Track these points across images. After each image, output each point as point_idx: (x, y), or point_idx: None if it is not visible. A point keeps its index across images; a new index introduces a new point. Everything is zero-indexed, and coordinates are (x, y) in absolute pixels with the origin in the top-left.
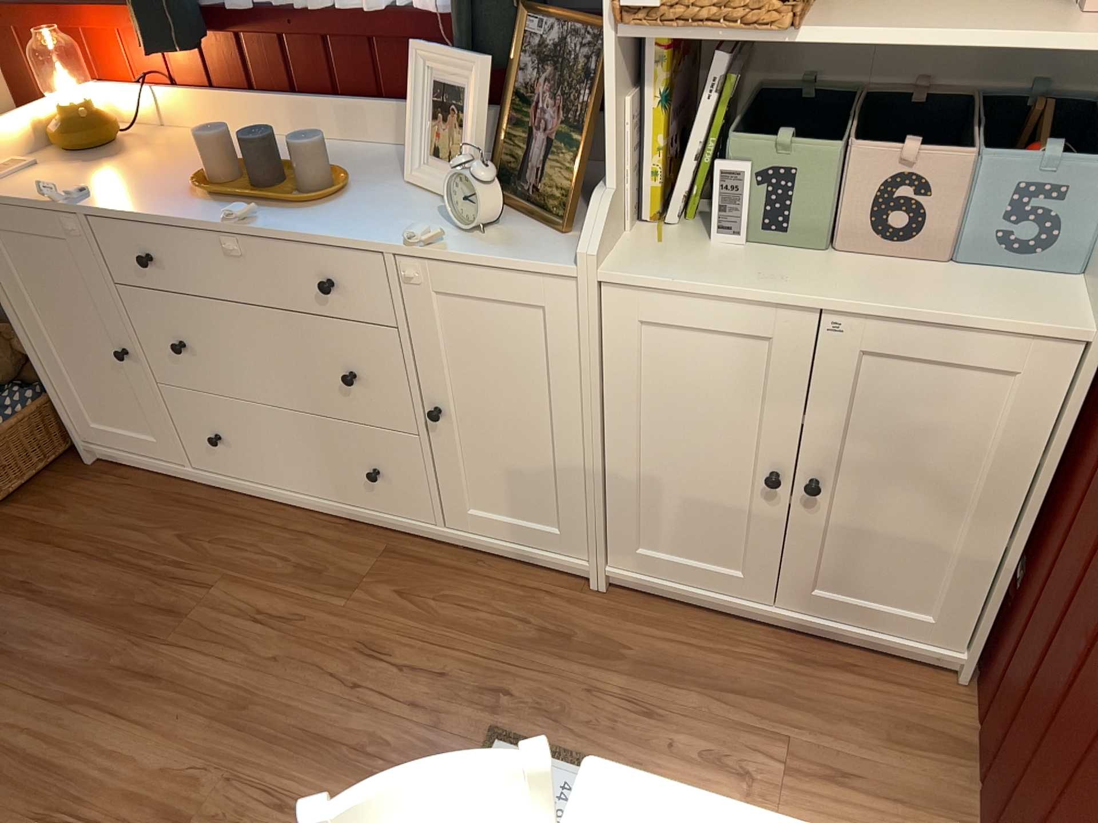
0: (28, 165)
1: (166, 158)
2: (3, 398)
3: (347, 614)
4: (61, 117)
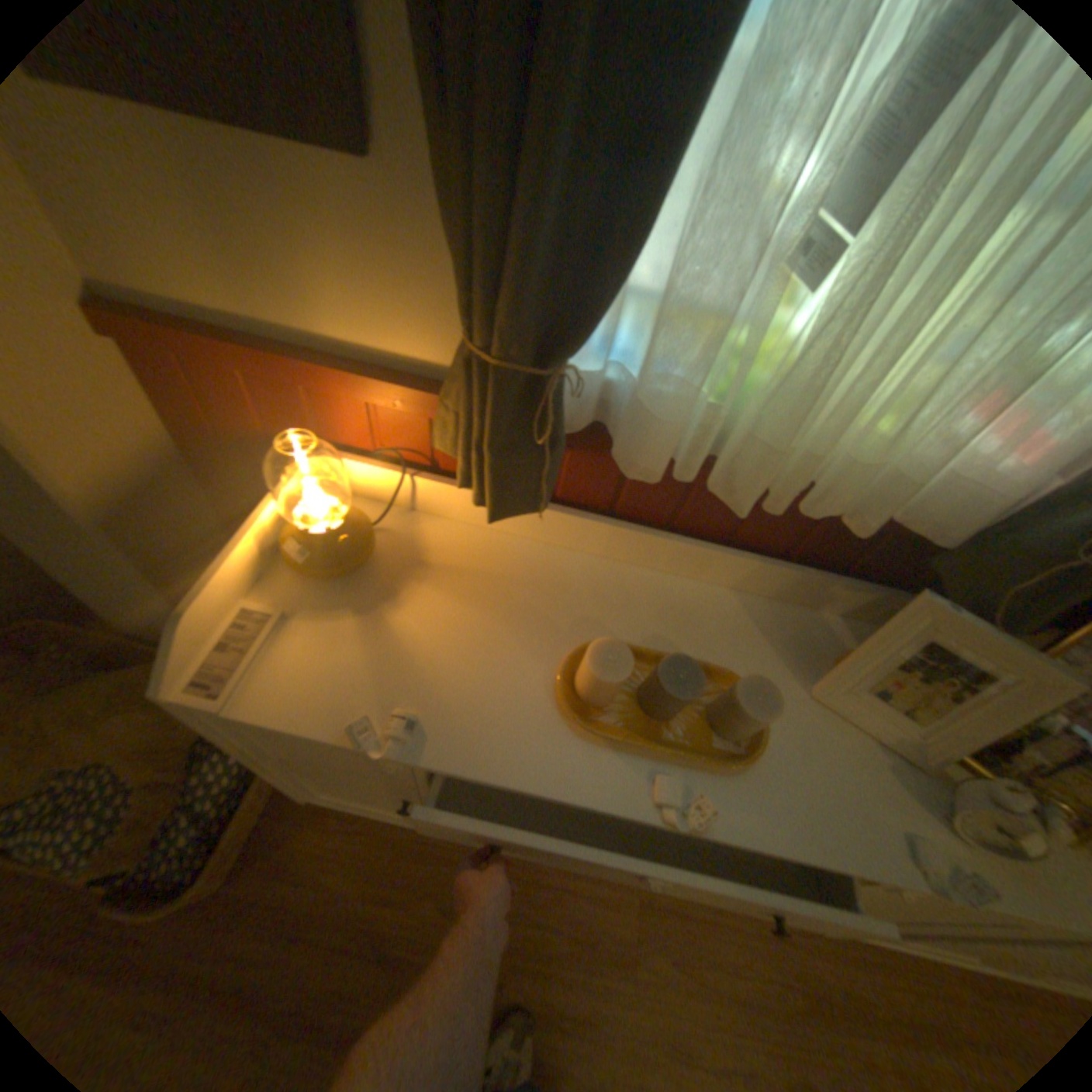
0: (276, 624)
1: (468, 604)
2: (204, 774)
3: (641, 1006)
4: (312, 542)
